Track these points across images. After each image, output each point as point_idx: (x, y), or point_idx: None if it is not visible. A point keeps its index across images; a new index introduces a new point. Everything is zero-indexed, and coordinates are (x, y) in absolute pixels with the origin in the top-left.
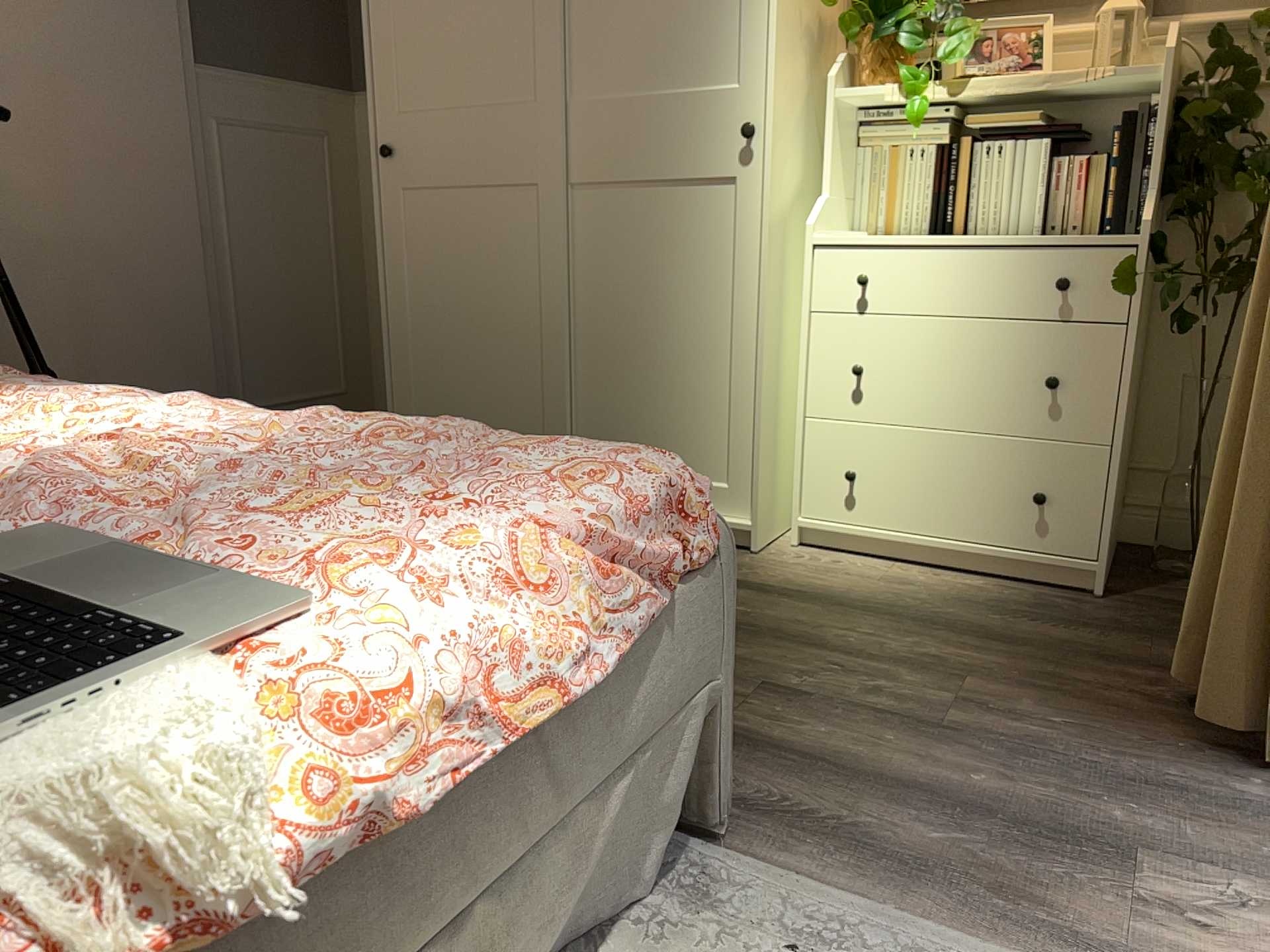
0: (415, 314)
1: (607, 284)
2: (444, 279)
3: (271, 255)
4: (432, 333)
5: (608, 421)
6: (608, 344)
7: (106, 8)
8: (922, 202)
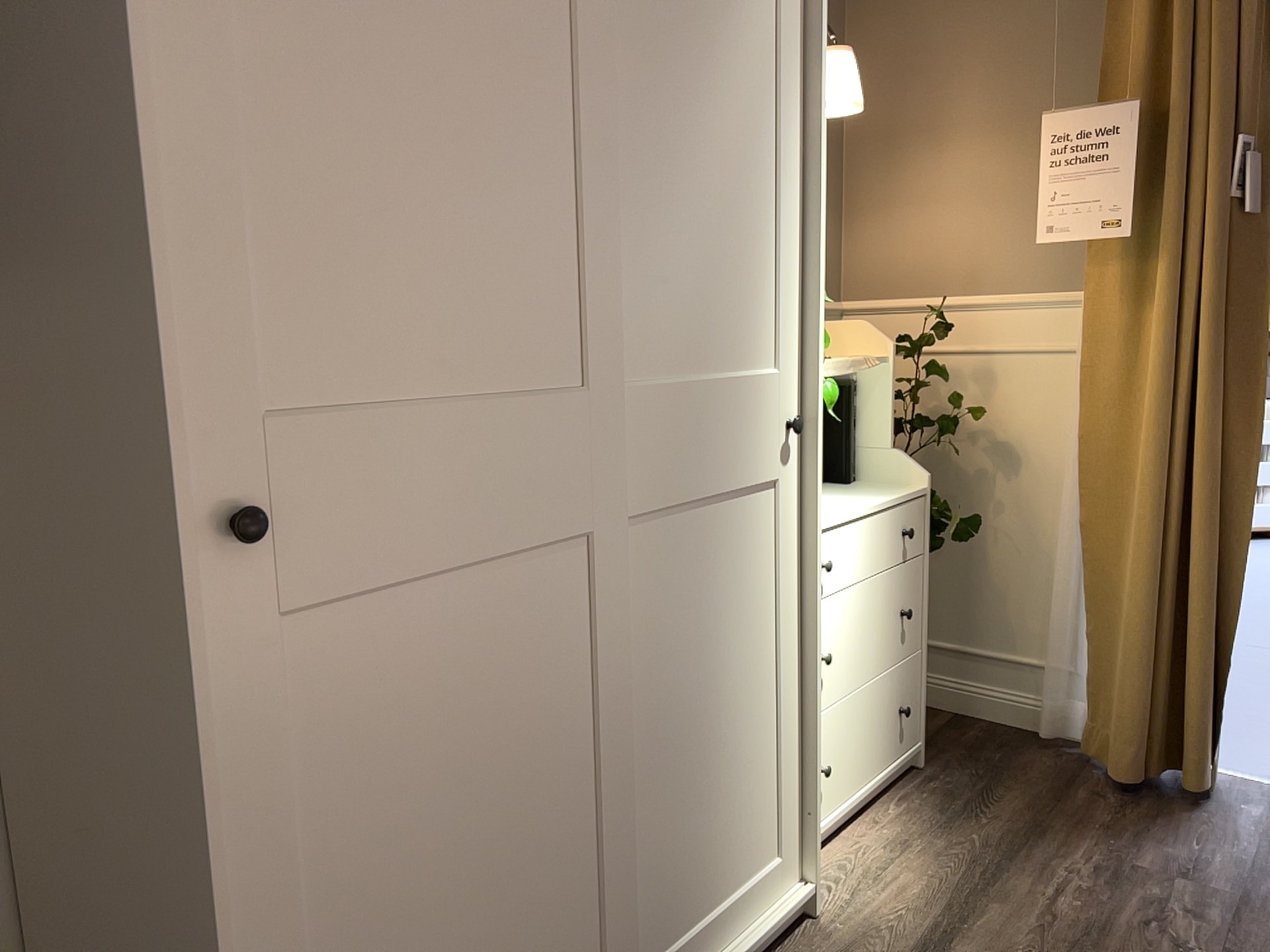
0: (338, 903)
1: (663, 659)
2: (416, 779)
3: None
4: (387, 919)
5: (666, 864)
6: (664, 748)
7: None
8: None
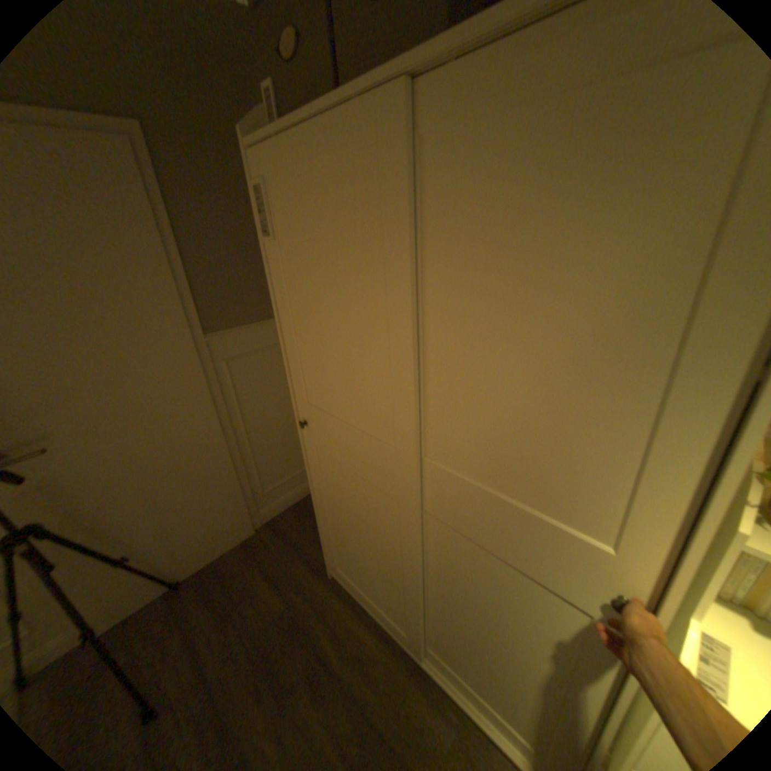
0: (329, 511)
1: (452, 585)
2: (342, 507)
3: (268, 416)
4: (339, 527)
5: (449, 649)
6: (451, 614)
7: (127, 330)
8: None
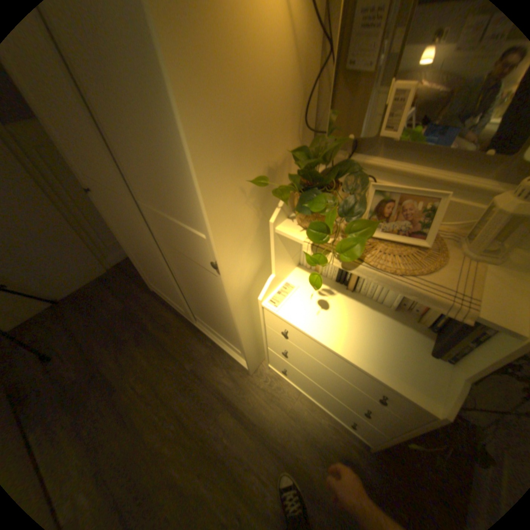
0: (129, 249)
1: (183, 277)
2: (131, 244)
3: None
4: (137, 258)
5: (199, 312)
6: (191, 294)
7: None
8: (334, 267)
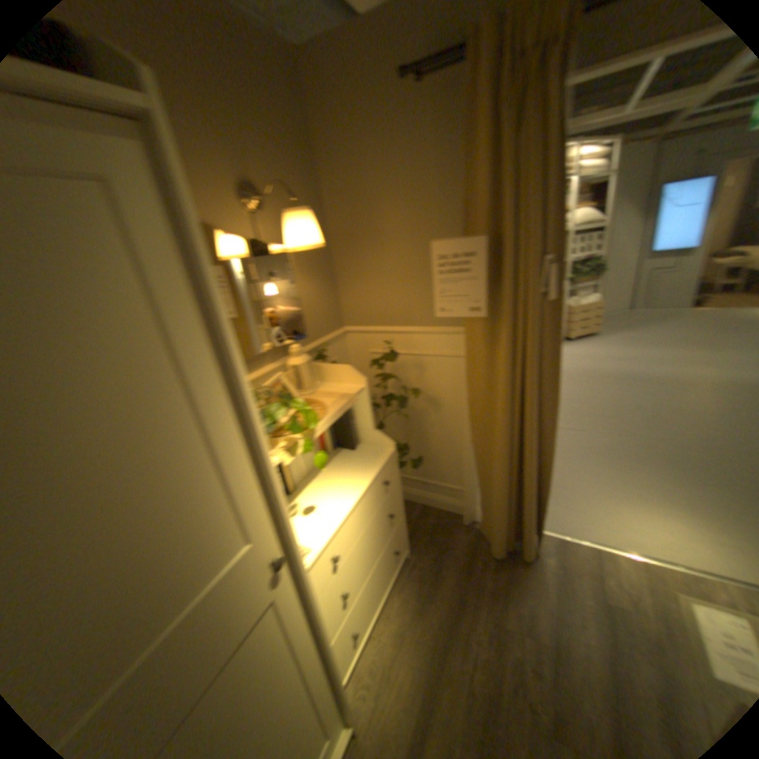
0: None
1: None
2: None
3: None
4: None
5: None
6: None
7: None
8: None
